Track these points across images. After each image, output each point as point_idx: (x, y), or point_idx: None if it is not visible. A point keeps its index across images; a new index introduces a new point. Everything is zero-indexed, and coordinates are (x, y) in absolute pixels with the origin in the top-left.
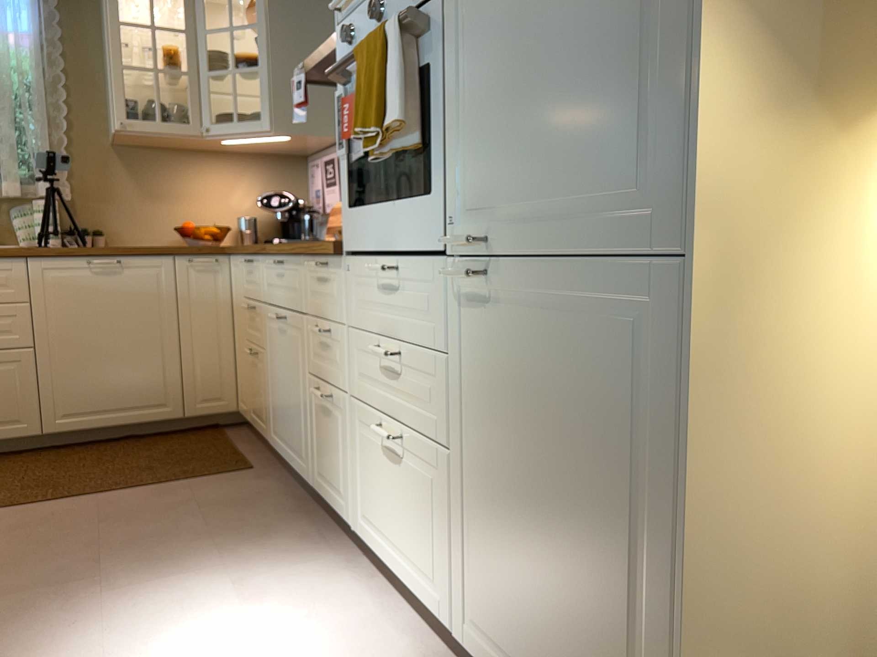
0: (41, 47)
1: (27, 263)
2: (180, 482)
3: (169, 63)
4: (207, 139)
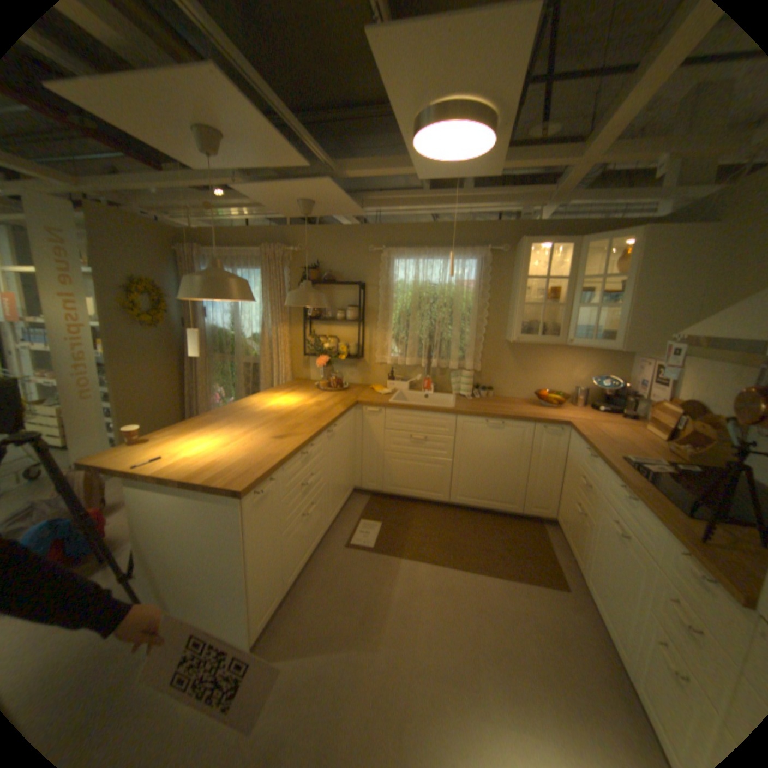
0: (479, 288)
1: (457, 417)
2: (522, 585)
3: (551, 294)
4: (569, 346)
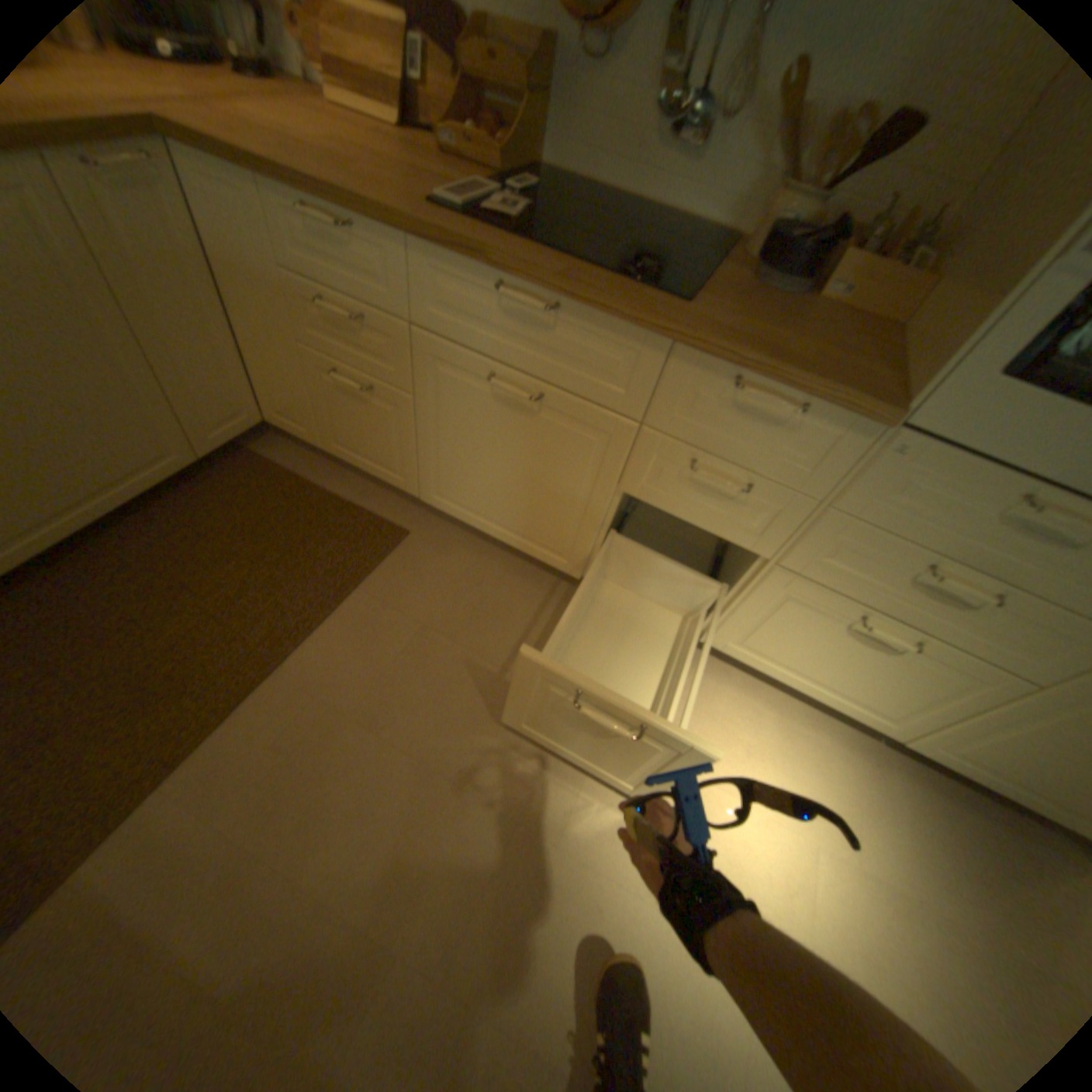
0: None
1: None
2: (353, 593)
3: None
4: None
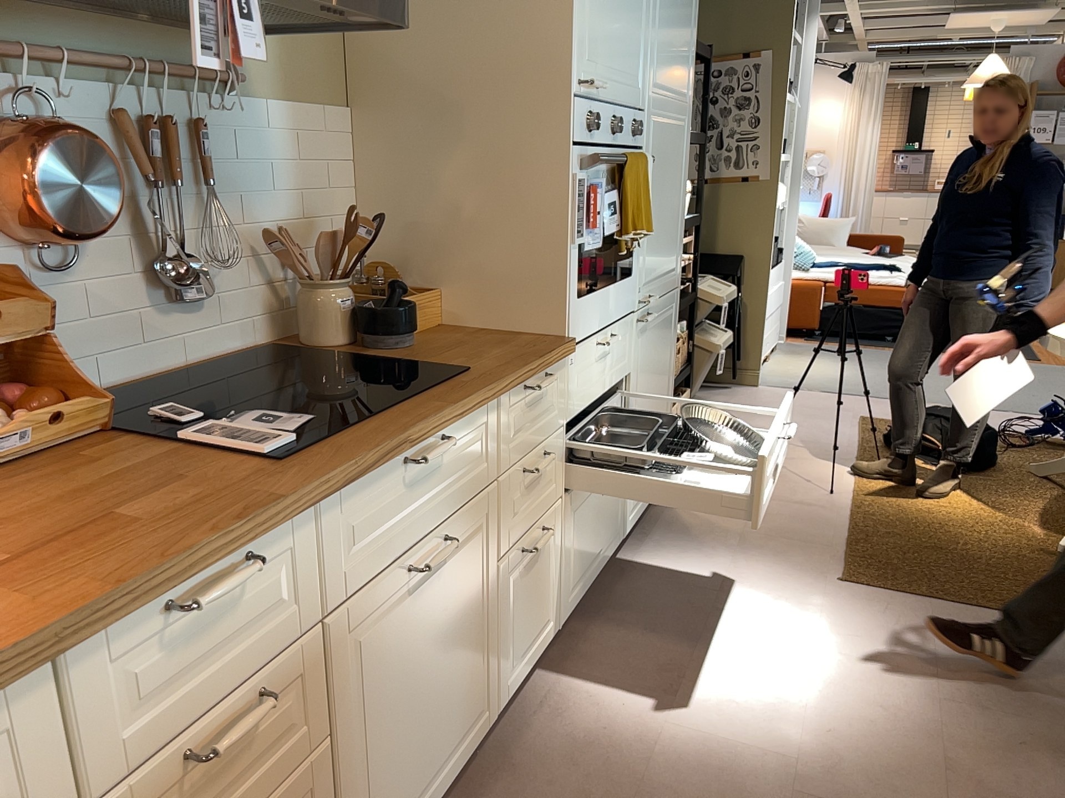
0: None
1: None
2: None
3: None
4: None
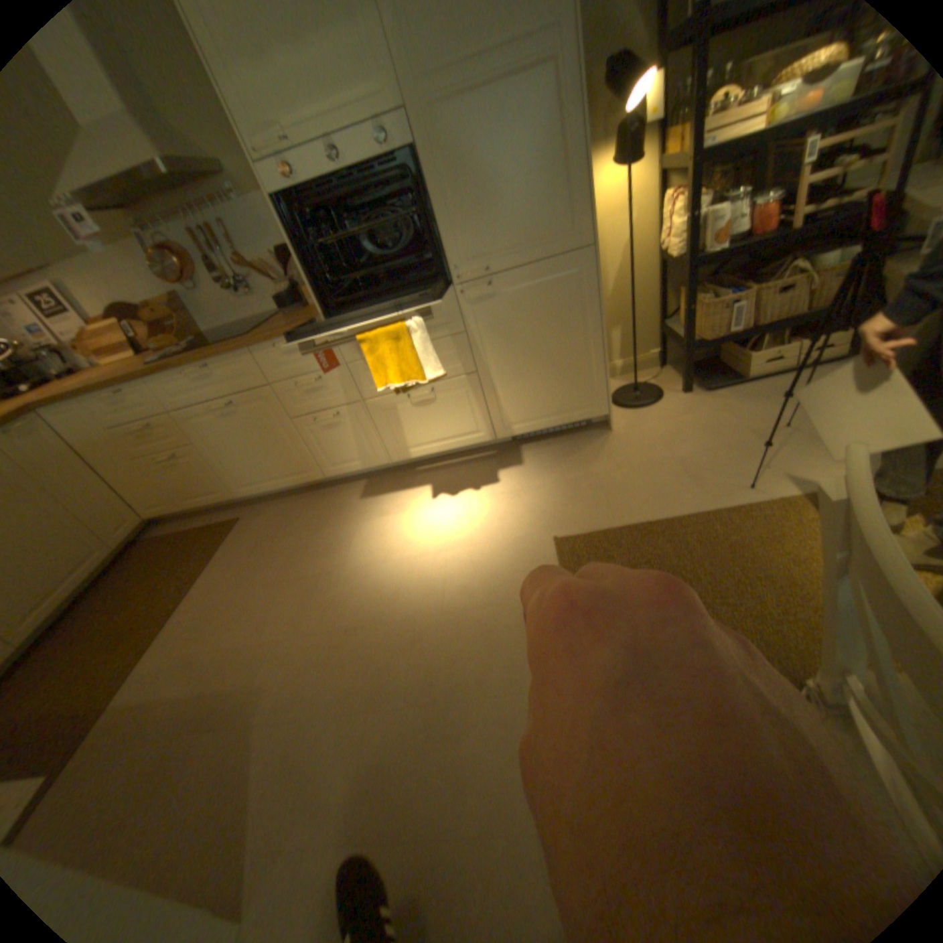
0: None
1: None
2: (216, 553)
3: None
4: None
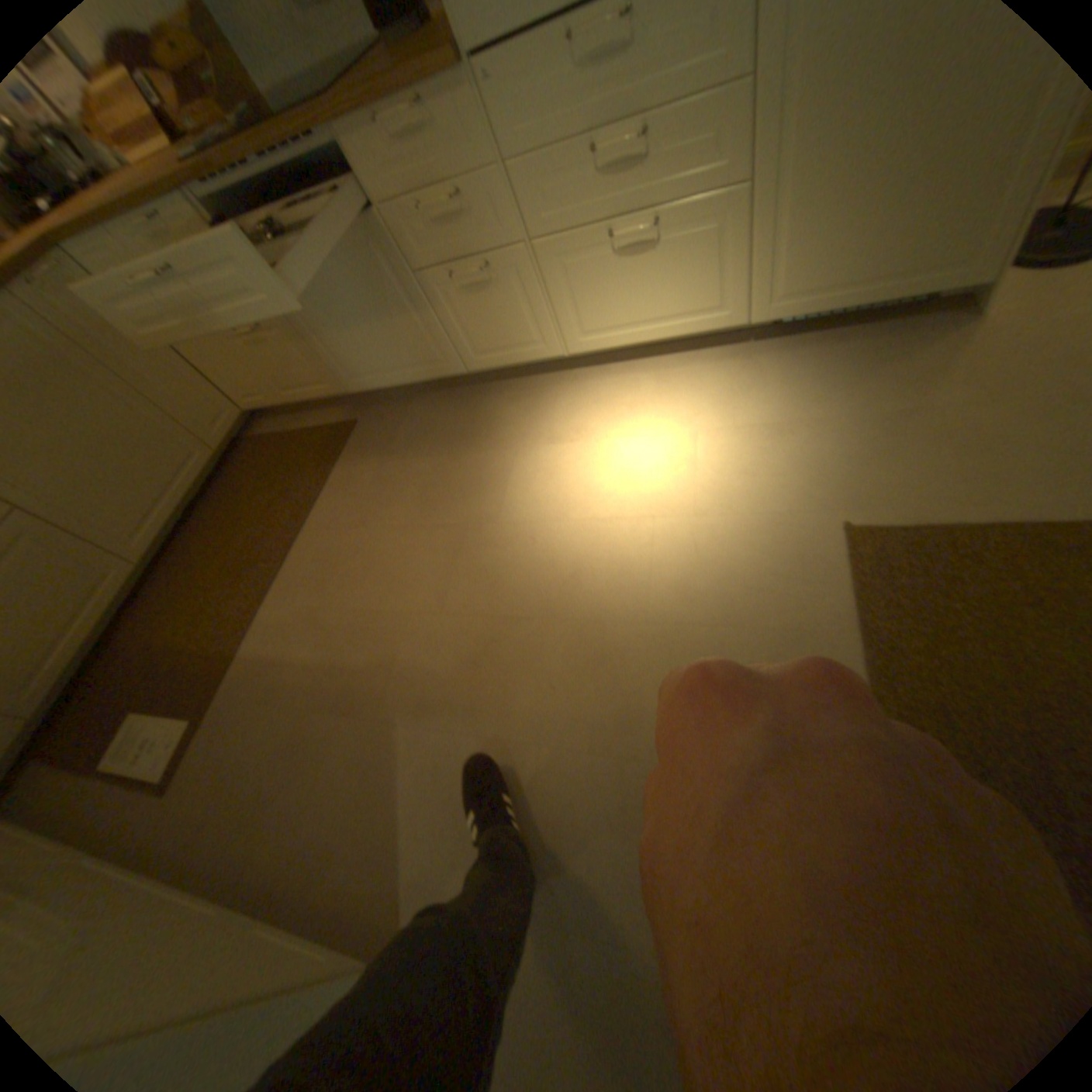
0: None
1: None
2: (333, 472)
3: None
4: None
